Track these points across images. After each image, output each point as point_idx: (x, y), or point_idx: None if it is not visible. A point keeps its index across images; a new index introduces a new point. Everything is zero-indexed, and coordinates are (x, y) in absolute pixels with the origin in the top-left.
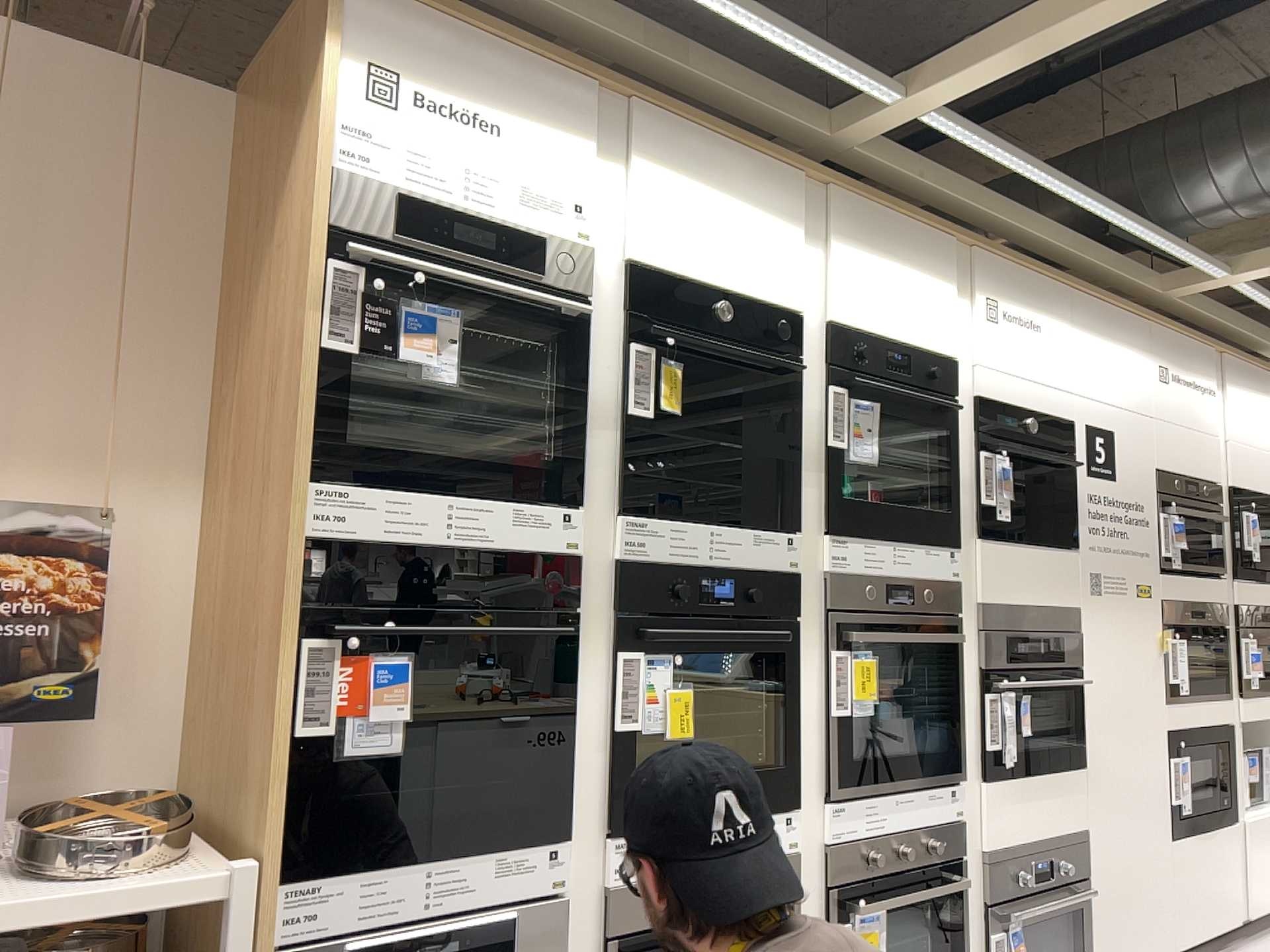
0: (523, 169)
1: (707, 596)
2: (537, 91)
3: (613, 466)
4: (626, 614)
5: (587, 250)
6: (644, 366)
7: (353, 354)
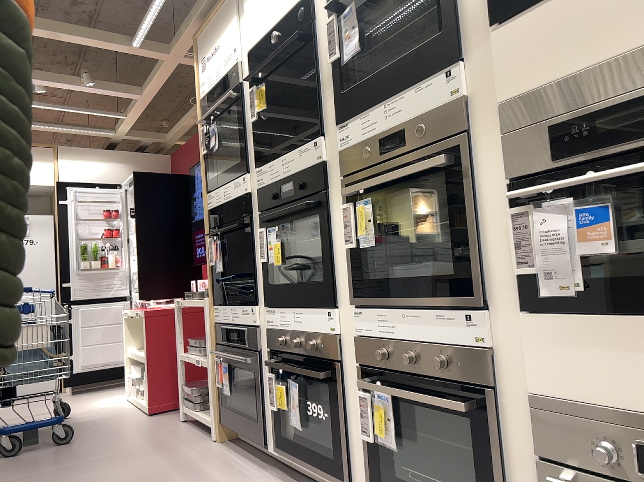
0: (221, 50)
1: (285, 195)
2: (221, 14)
3: (254, 148)
4: (260, 215)
5: (236, 61)
6: (251, 95)
7: (203, 153)
